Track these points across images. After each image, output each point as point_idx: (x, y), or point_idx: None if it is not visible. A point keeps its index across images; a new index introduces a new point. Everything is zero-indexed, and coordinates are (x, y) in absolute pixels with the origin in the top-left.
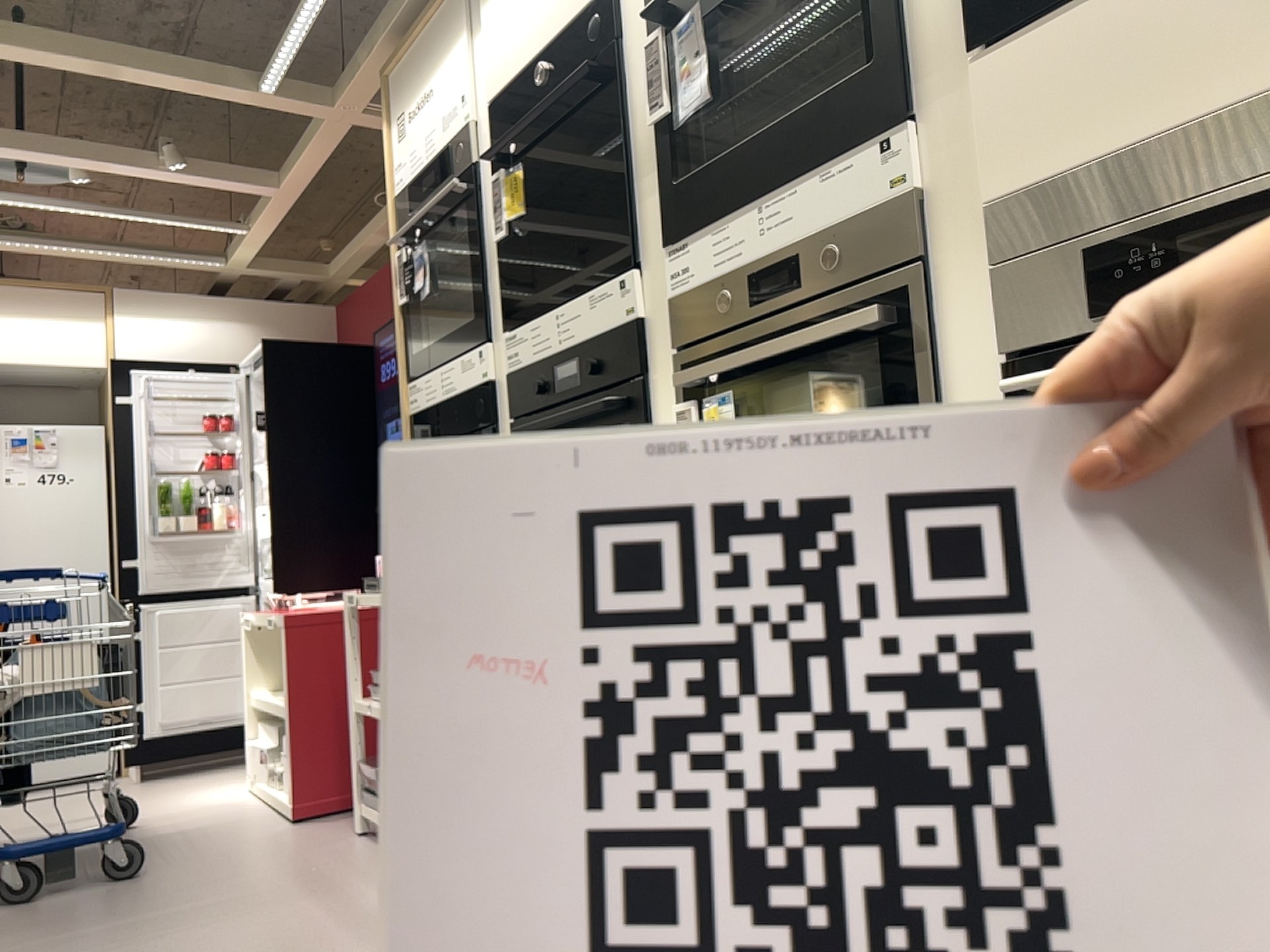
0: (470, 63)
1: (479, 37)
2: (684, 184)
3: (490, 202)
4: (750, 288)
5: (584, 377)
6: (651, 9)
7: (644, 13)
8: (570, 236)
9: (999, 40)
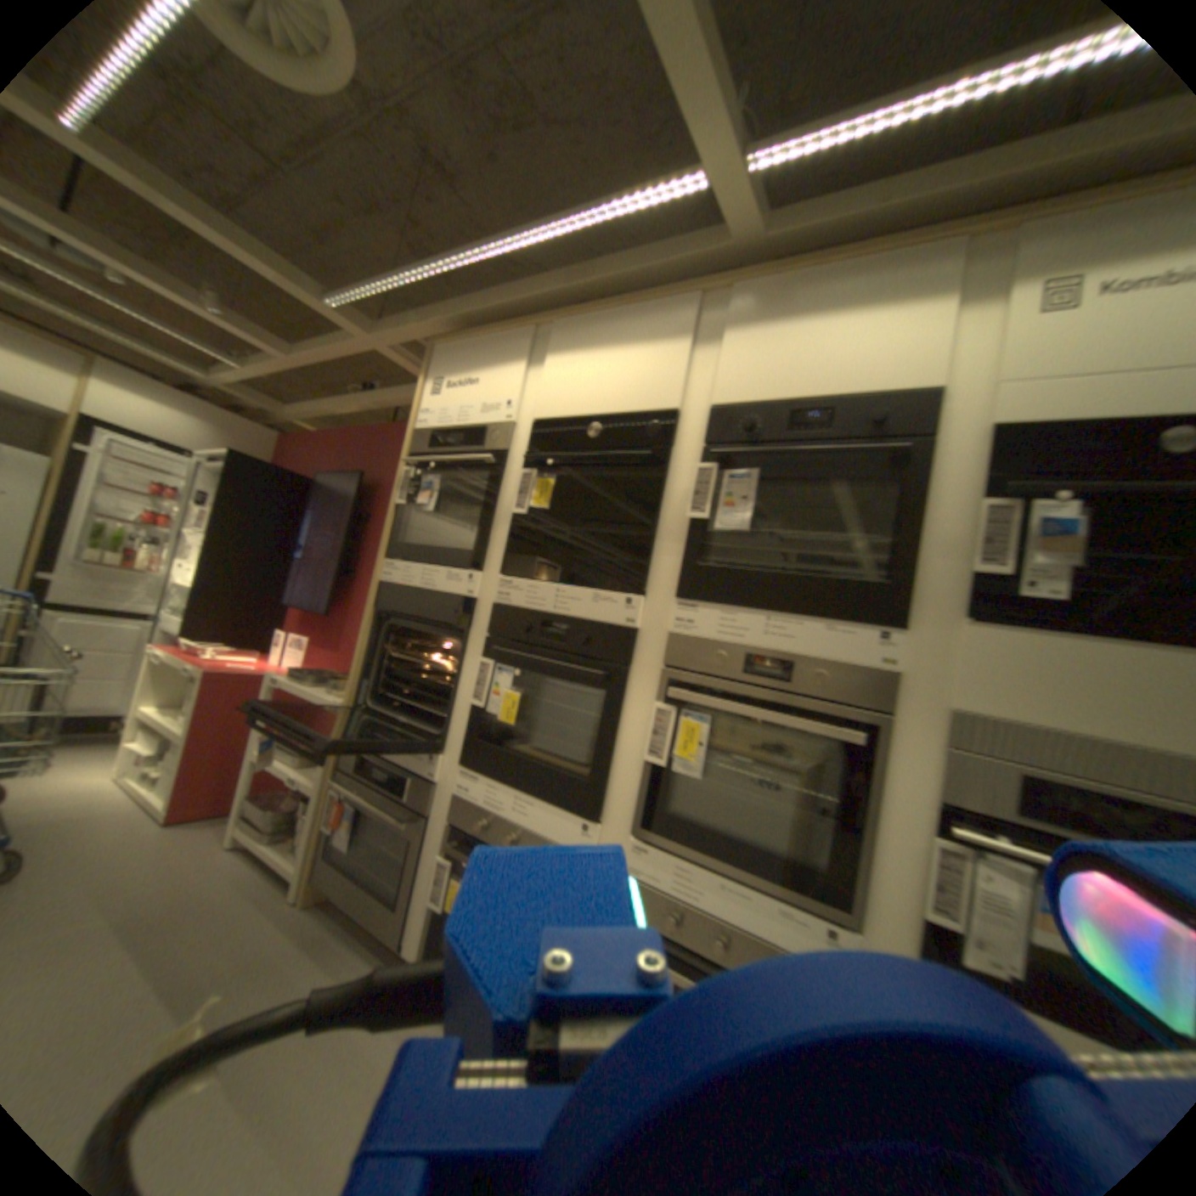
0: (523, 383)
1: (537, 370)
2: (706, 569)
3: (512, 482)
4: (743, 660)
5: (573, 643)
6: (713, 447)
7: (717, 452)
8: (573, 535)
9: (986, 619)
